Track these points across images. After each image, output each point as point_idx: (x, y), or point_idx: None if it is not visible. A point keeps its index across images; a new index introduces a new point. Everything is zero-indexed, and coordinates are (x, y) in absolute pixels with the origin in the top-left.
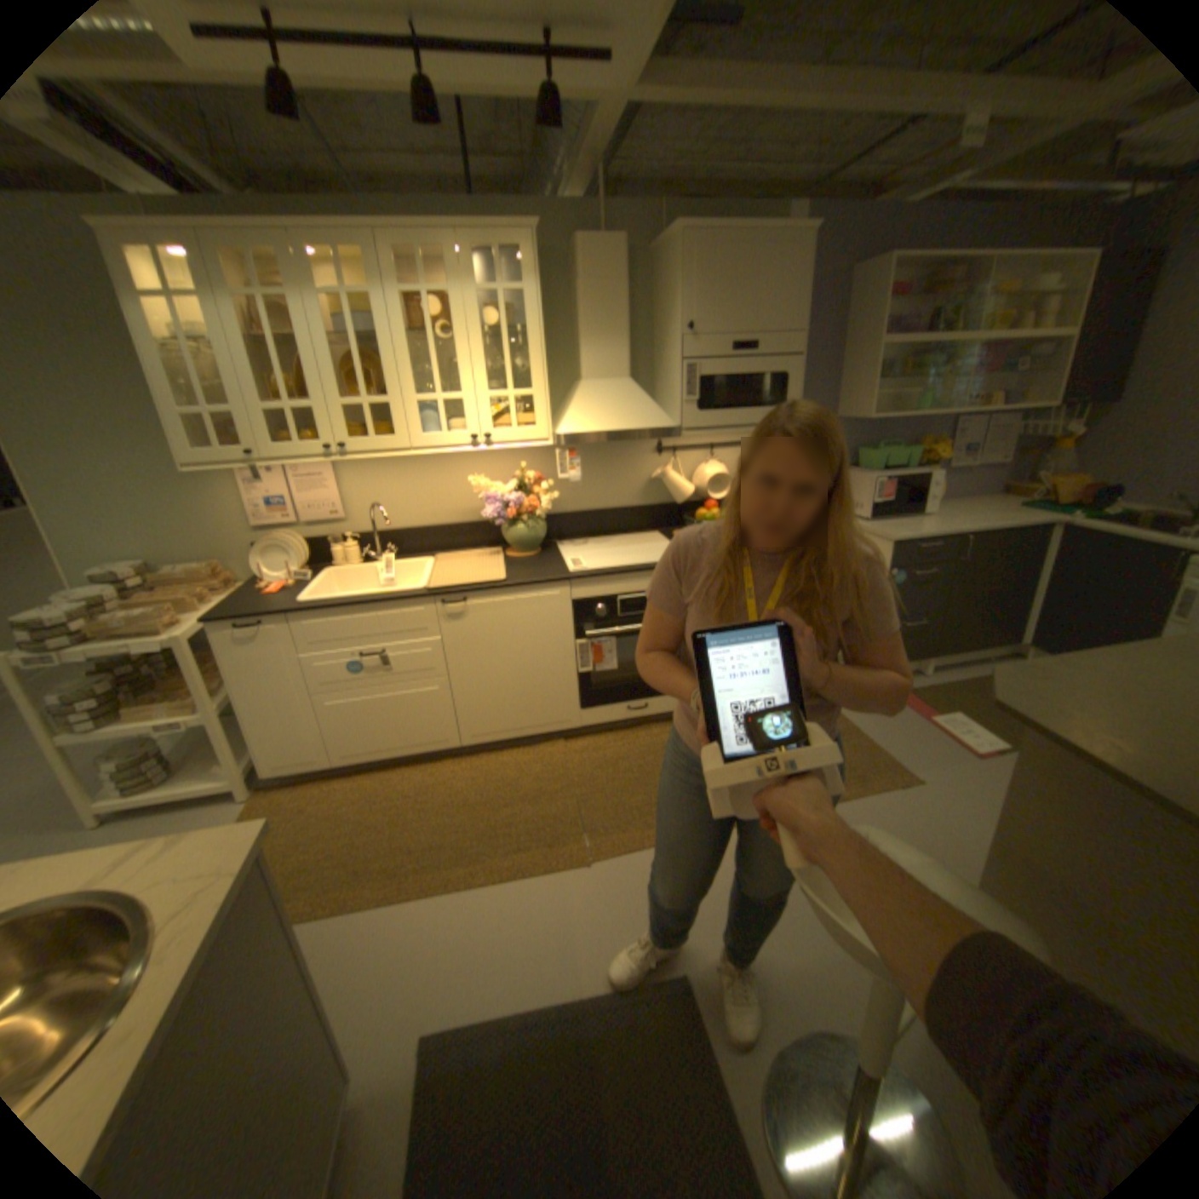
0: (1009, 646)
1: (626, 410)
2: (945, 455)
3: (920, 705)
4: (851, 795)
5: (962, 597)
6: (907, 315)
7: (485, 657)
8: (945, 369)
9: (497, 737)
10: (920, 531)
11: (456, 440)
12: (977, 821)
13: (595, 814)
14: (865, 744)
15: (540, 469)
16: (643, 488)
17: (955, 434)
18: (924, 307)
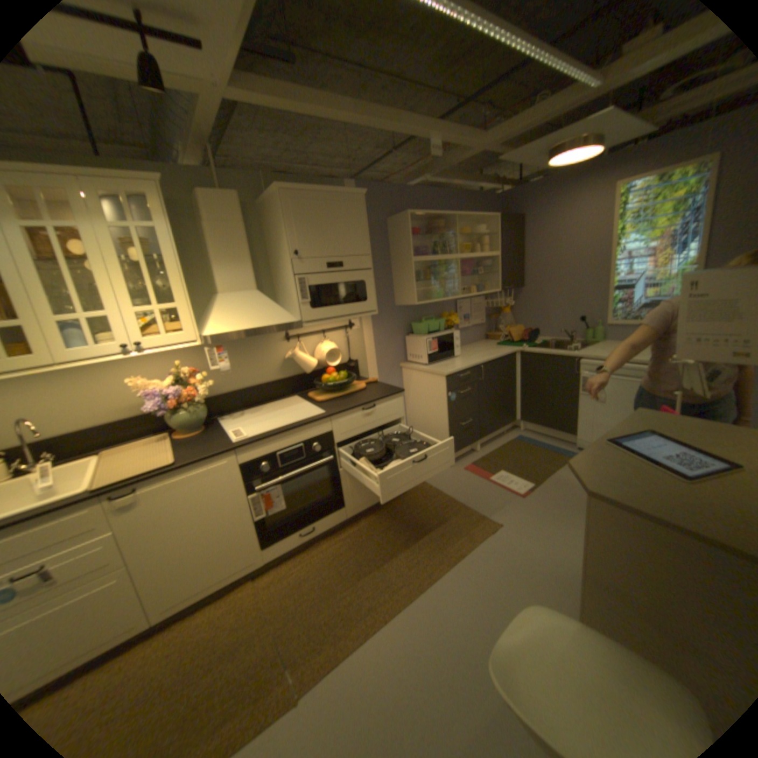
0: (511, 423)
1: (258, 313)
2: (455, 322)
3: (480, 472)
4: (465, 550)
5: (484, 401)
6: (420, 246)
7: (162, 536)
8: (445, 276)
9: (186, 604)
10: (456, 367)
11: (104, 351)
12: (537, 542)
13: (289, 645)
14: (461, 509)
15: (193, 363)
16: (280, 366)
17: (456, 310)
18: (427, 242)
